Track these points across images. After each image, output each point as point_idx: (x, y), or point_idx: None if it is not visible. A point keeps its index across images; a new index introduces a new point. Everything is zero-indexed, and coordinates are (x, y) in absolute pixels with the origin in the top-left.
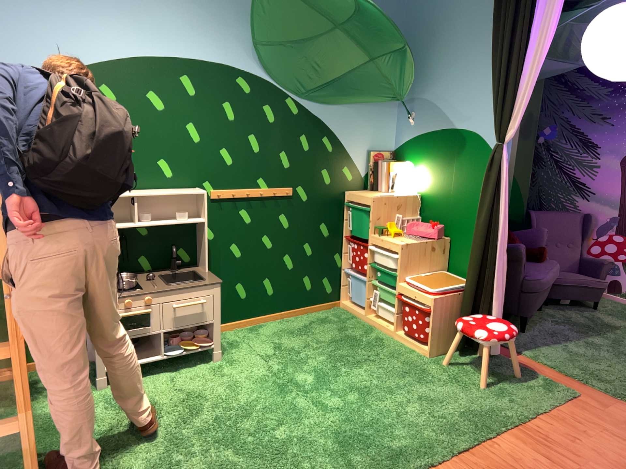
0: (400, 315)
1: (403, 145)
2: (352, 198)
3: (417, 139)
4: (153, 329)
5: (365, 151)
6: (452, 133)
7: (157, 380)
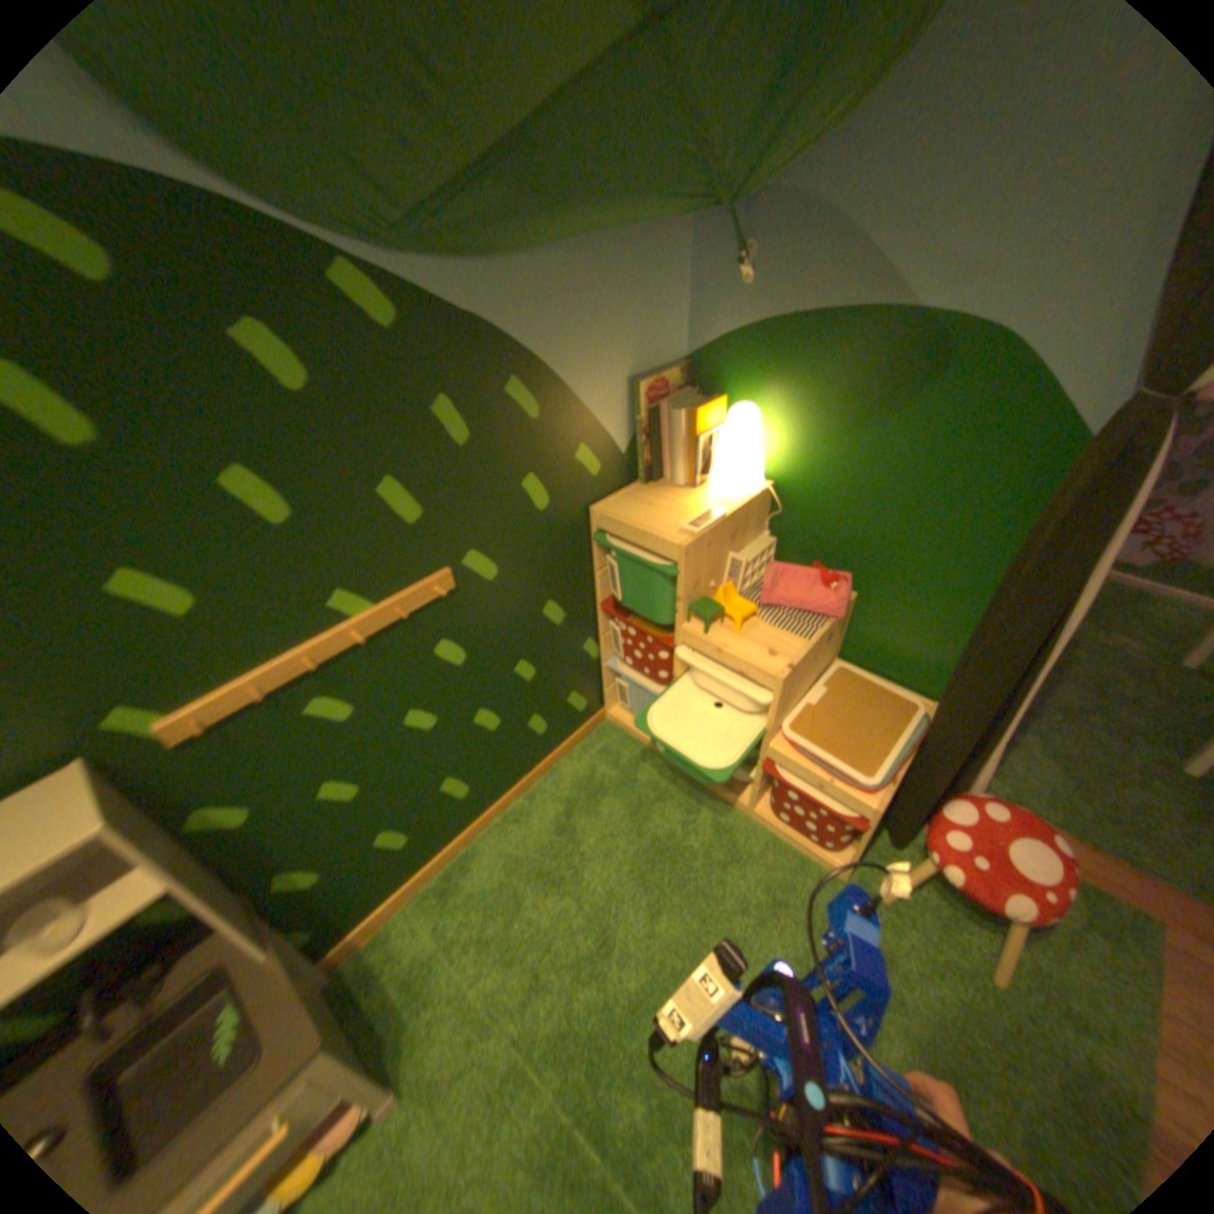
0: (767, 781)
1: (726, 341)
2: (618, 528)
3: (777, 326)
4: None
5: (631, 380)
6: (918, 314)
7: None
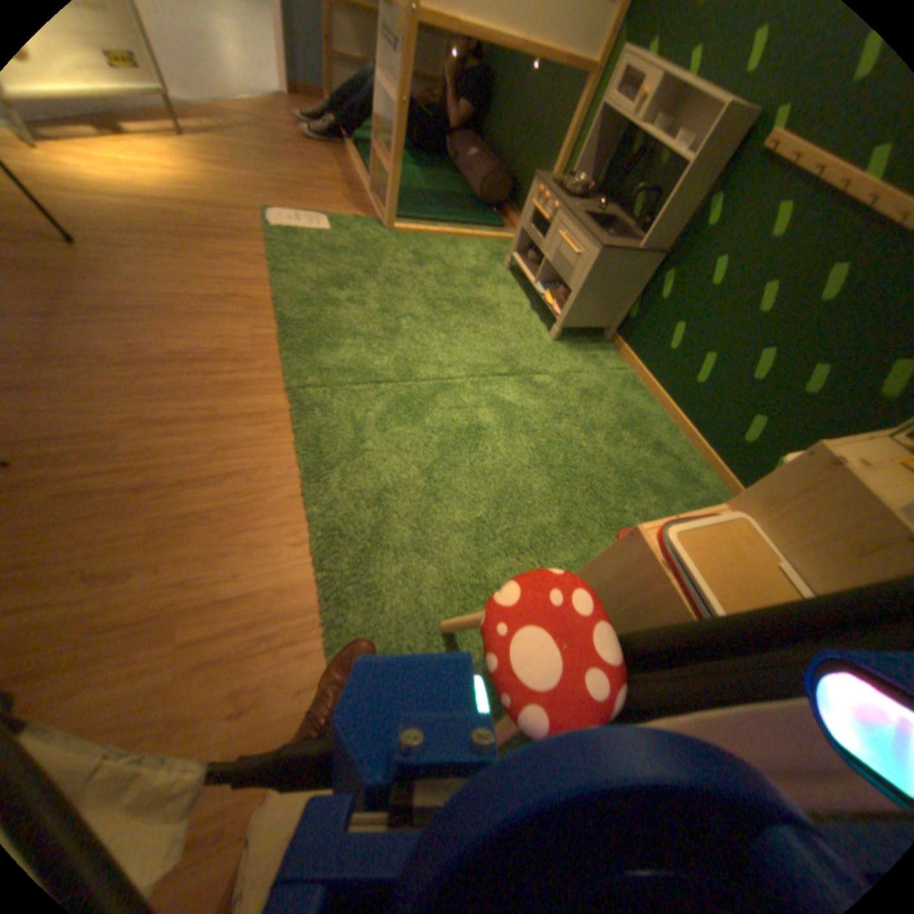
0: None
1: None
2: None
3: None
4: (541, 246)
5: None
6: None
7: (511, 295)
